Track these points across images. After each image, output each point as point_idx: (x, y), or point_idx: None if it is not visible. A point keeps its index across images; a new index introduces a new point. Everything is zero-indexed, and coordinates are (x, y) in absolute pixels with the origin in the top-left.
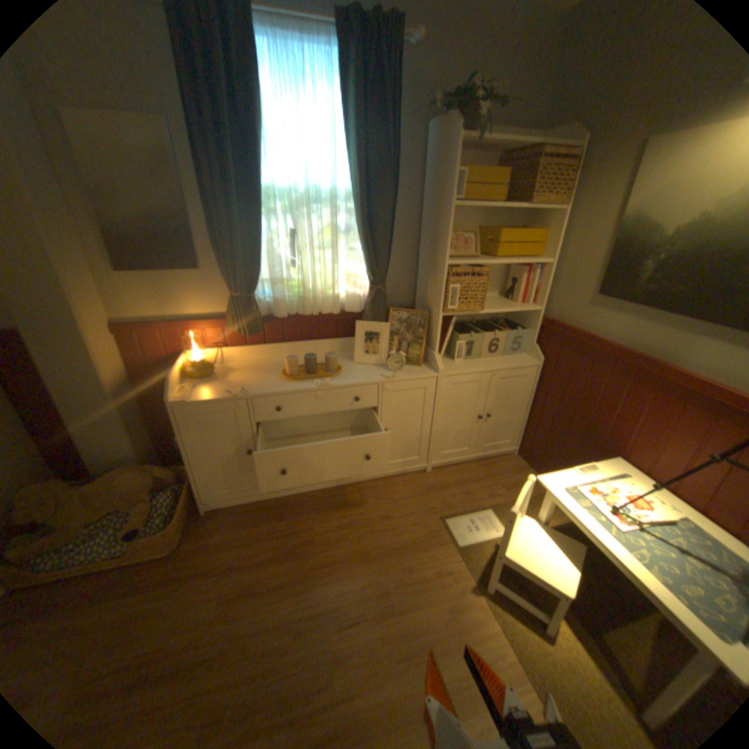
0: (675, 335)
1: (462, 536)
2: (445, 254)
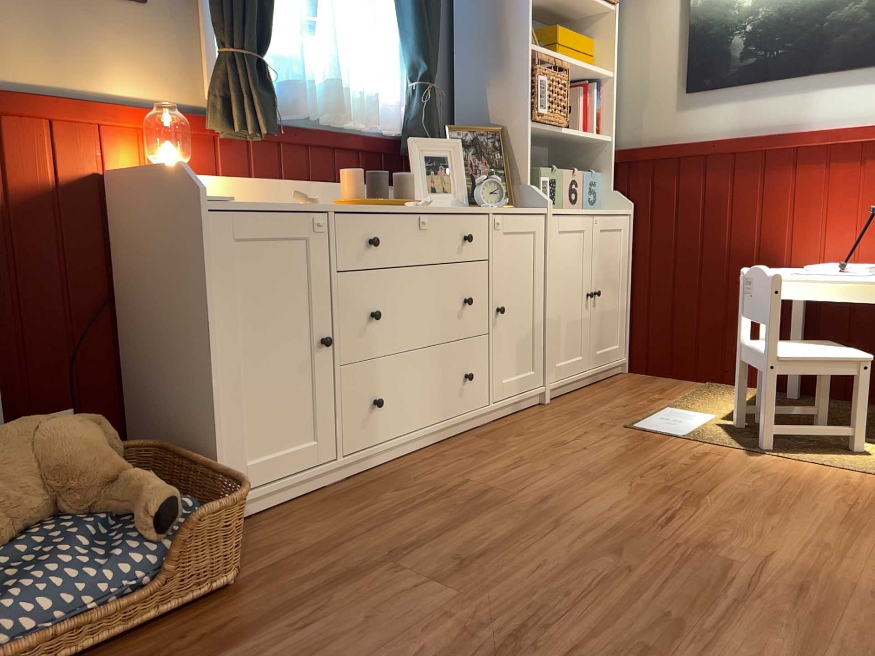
0: (787, 102)
1: (671, 428)
2: (525, 32)
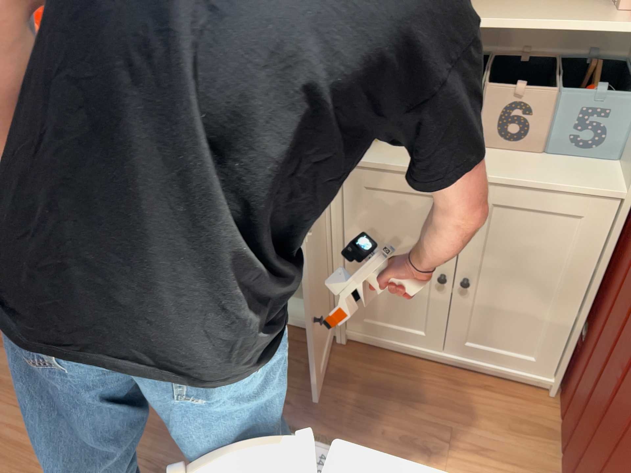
0: None
1: None
2: None
